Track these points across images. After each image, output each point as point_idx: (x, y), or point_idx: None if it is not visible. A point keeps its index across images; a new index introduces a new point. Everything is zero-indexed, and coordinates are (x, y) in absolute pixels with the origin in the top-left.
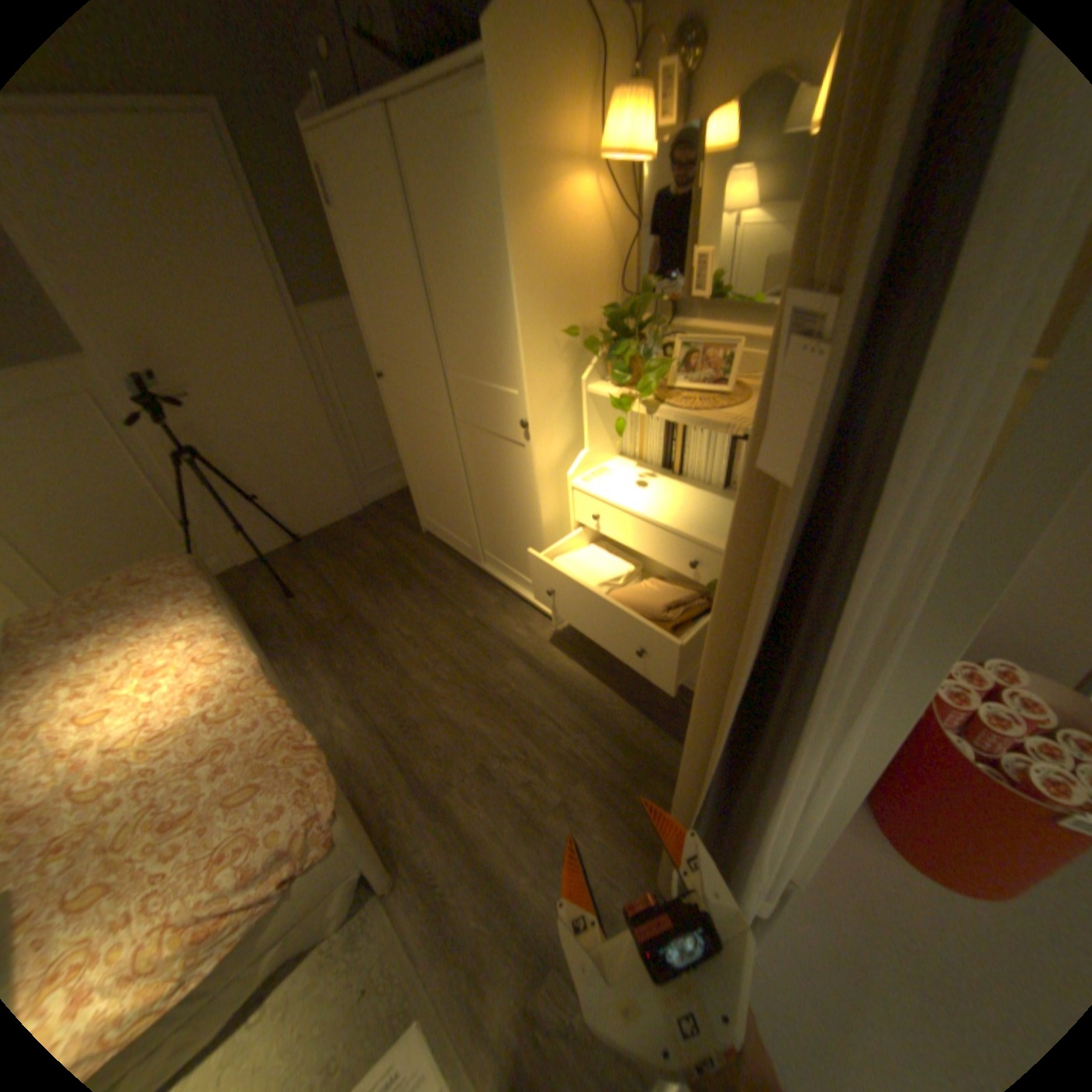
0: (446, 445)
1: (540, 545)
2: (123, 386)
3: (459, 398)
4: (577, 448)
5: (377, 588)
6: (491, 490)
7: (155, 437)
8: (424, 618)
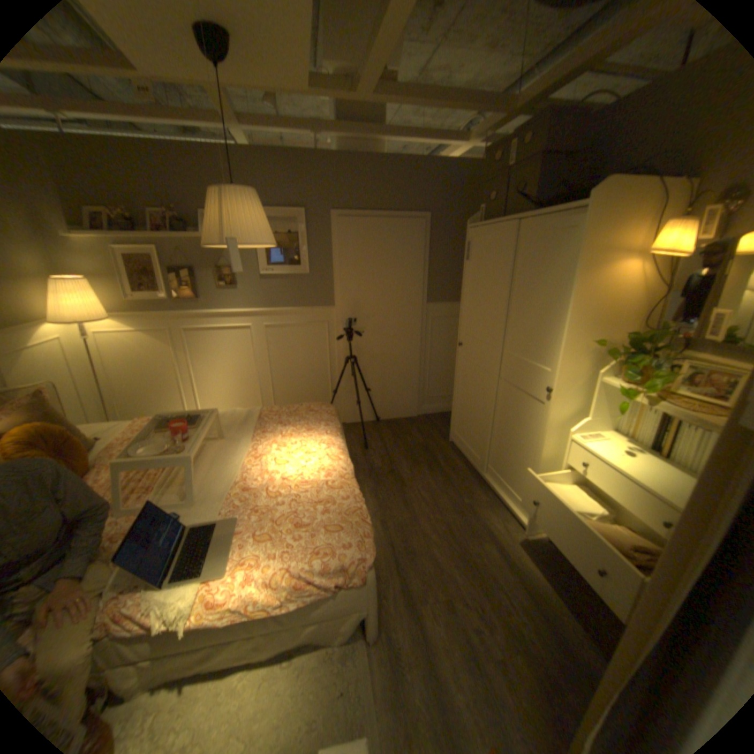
0: (487, 390)
1: (534, 471)
2: (340, 322)
3: (507, 365)
4: (582, 415)
5: (413, 461)
6: (508, 425)
7: (341, 347)
8: (436, 490)
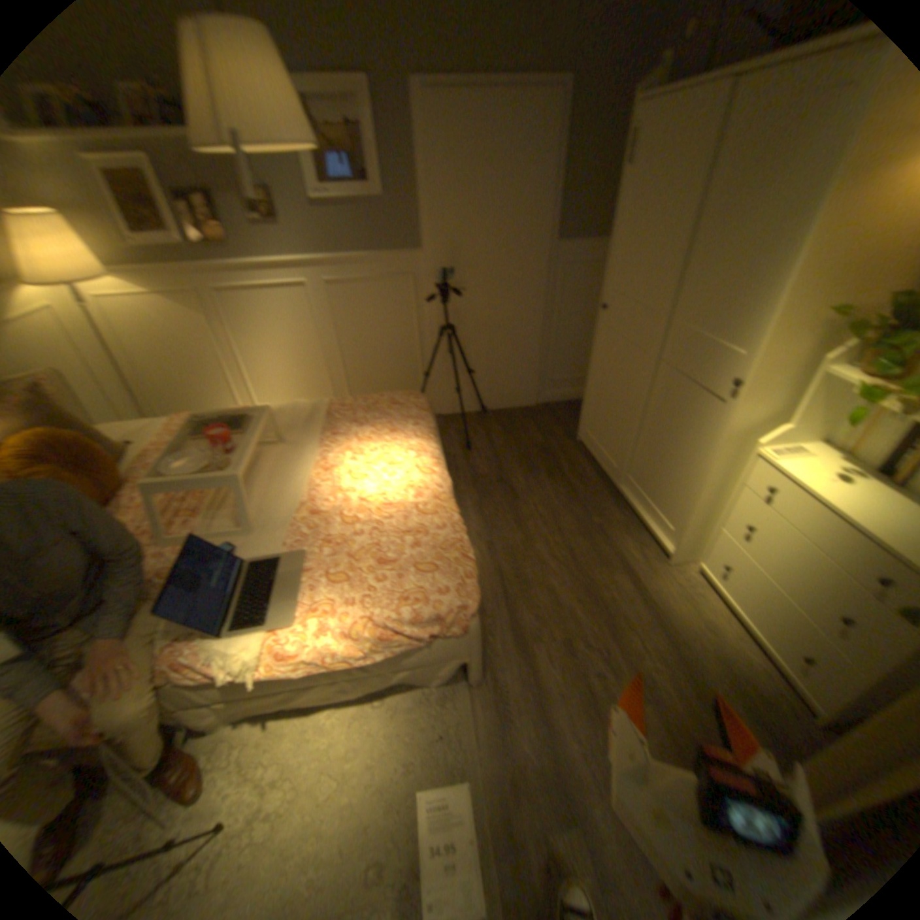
0: (639, 377)
1: (694, 491)
2: (432, 274)
3: (675, 342)
4: (781, 420)
5: (529, 468)
6: (664, 427)
7: (435, 312)
8: (558, 506)
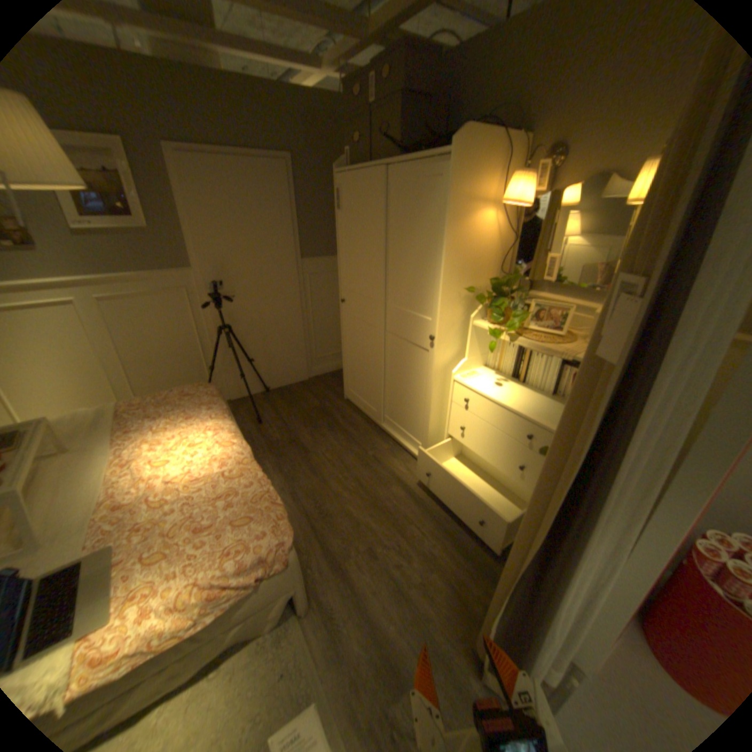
0: (375, 345)
1: (425, 413)
2: (202, 286)
3: (391, 318)
4: (459, 357)
5: (312, 427)
6: (398, 375)
7: (209, 316)
8: (340, 450)
